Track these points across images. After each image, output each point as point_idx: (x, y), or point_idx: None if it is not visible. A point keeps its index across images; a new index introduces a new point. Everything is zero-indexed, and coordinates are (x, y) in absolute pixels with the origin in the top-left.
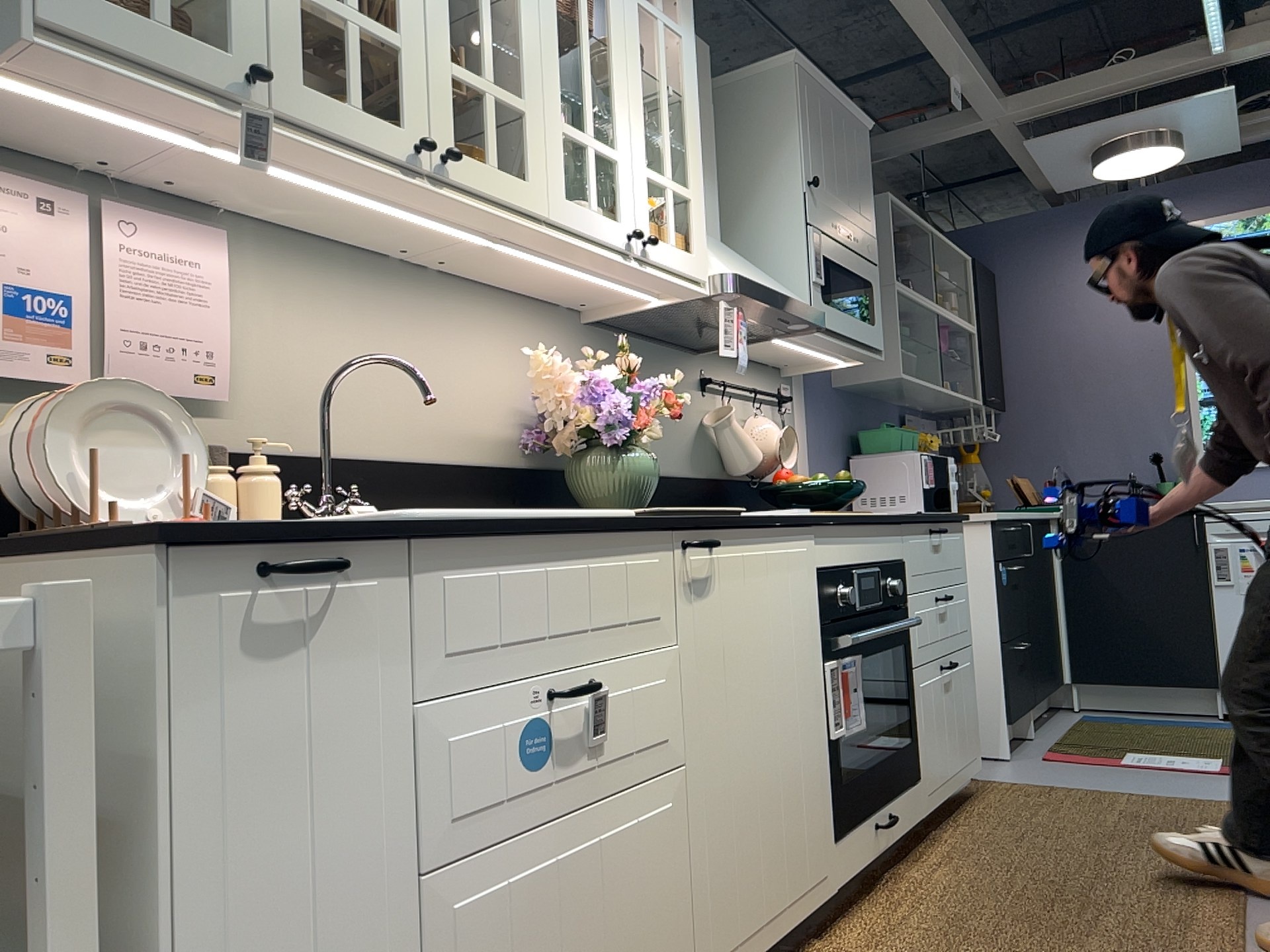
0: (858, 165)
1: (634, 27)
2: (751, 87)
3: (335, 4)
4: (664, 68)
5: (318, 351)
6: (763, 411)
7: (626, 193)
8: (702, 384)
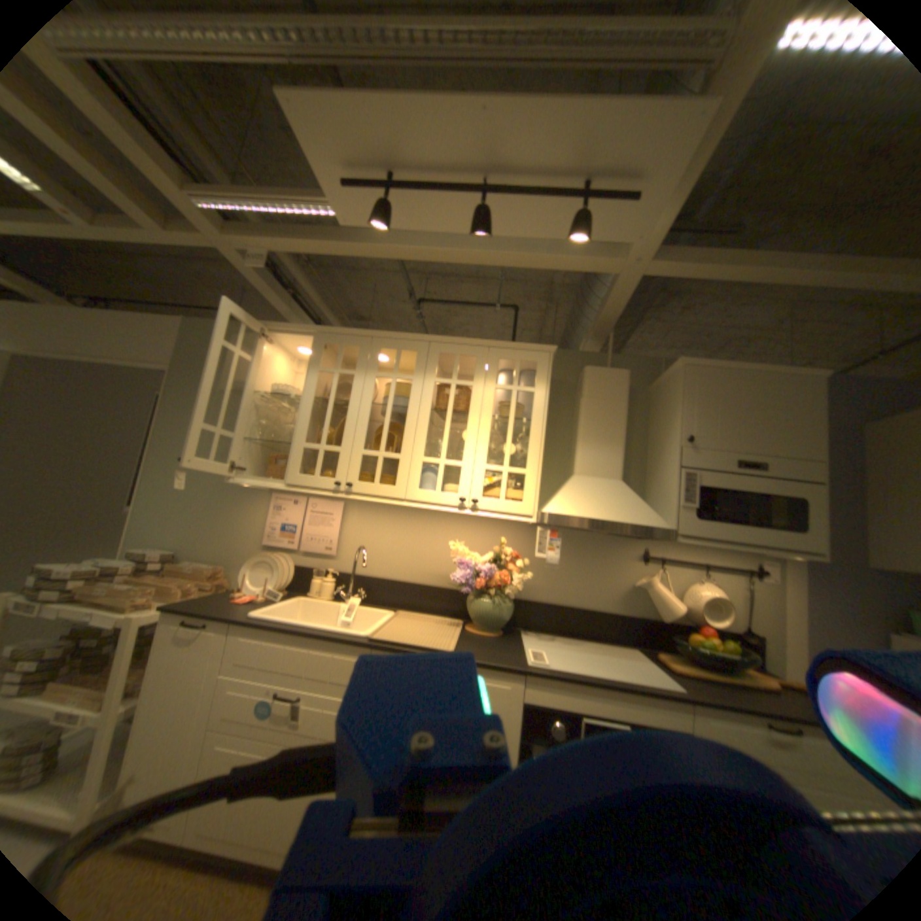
0: (788, 409)
1: (489, 400)
2: (669, 381)
3: (317, 446)
4: (511, 413)
5: (374, 539)
6: (726, 580)
7: (464, 480)
8: (641, 558)
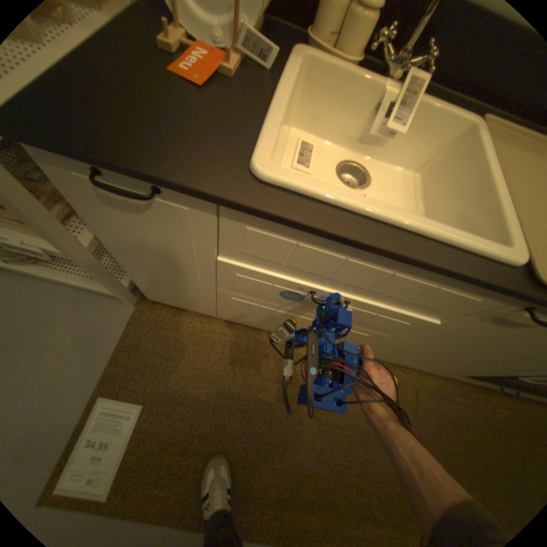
0: None
1: None
2: None
3: None
4: None
5: None
6: None
7: None
8: None
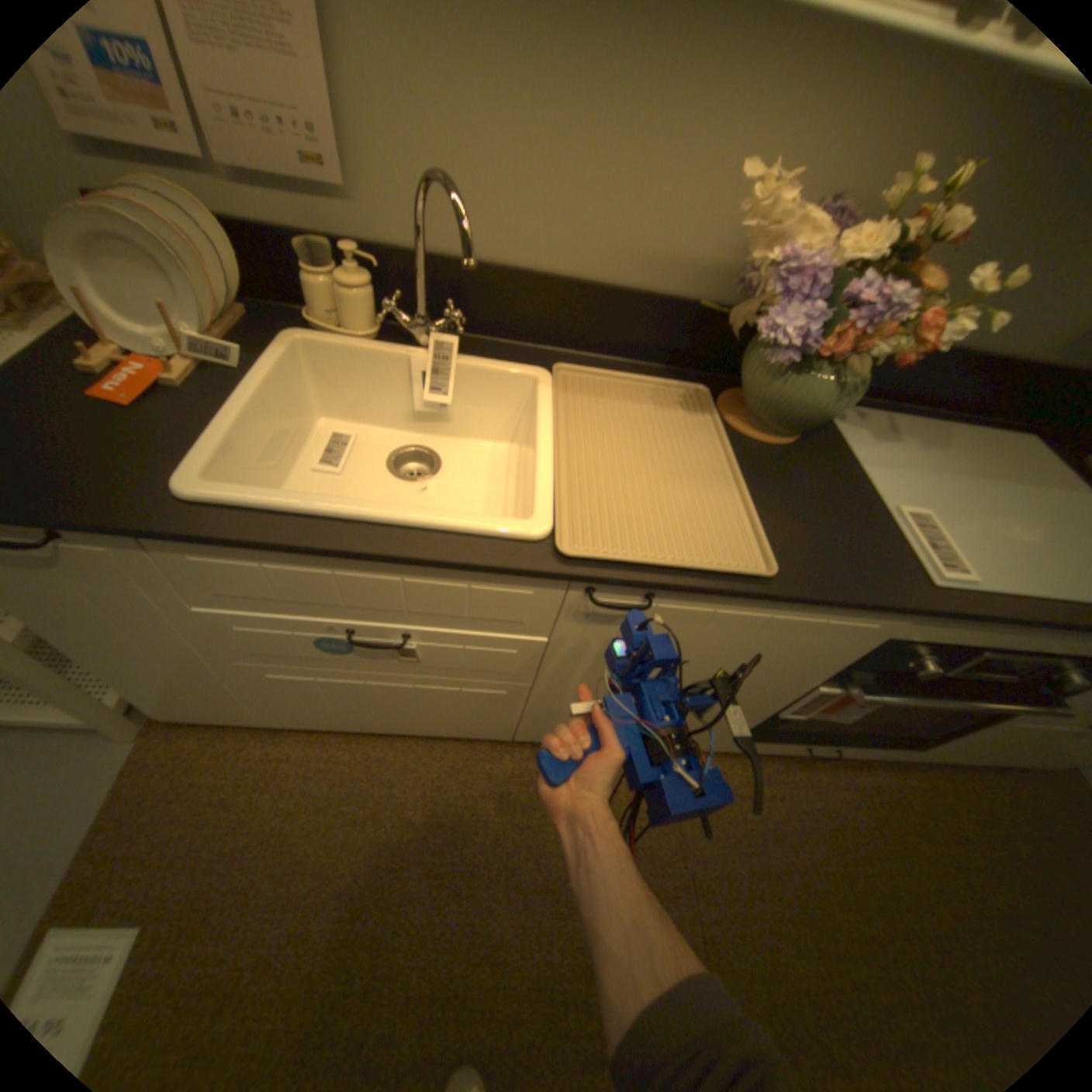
0: None
1: None
2: None
3: None
4: None
5: (459, 119)
6: None
7: None
8: None
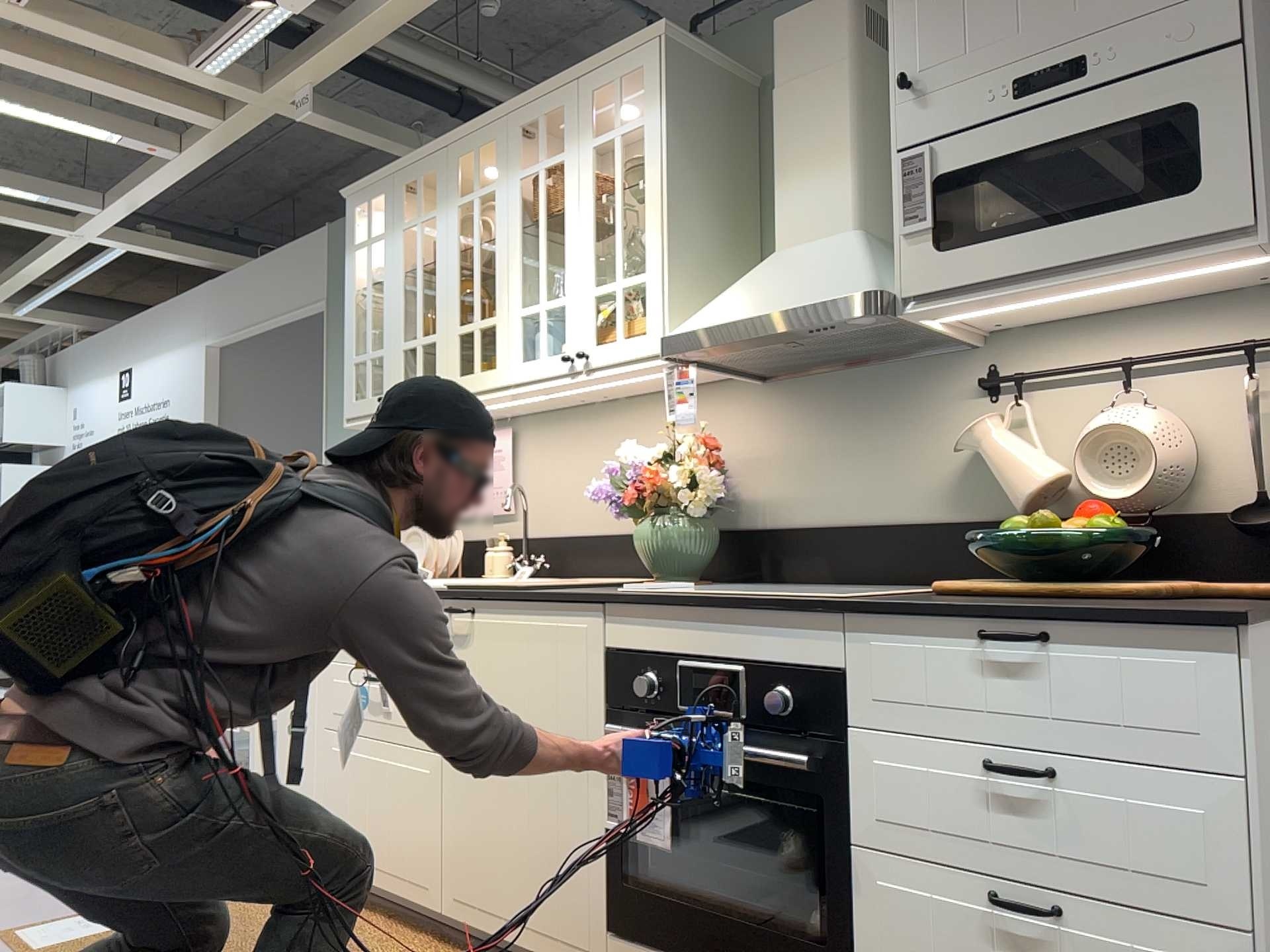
0: None
1: (586, 174)
2: None
3: (412, 342)
4: (616, 180)
5: (555, 475)
6: (1191, 384)
7: (569, 324)
8: (979, 388)
